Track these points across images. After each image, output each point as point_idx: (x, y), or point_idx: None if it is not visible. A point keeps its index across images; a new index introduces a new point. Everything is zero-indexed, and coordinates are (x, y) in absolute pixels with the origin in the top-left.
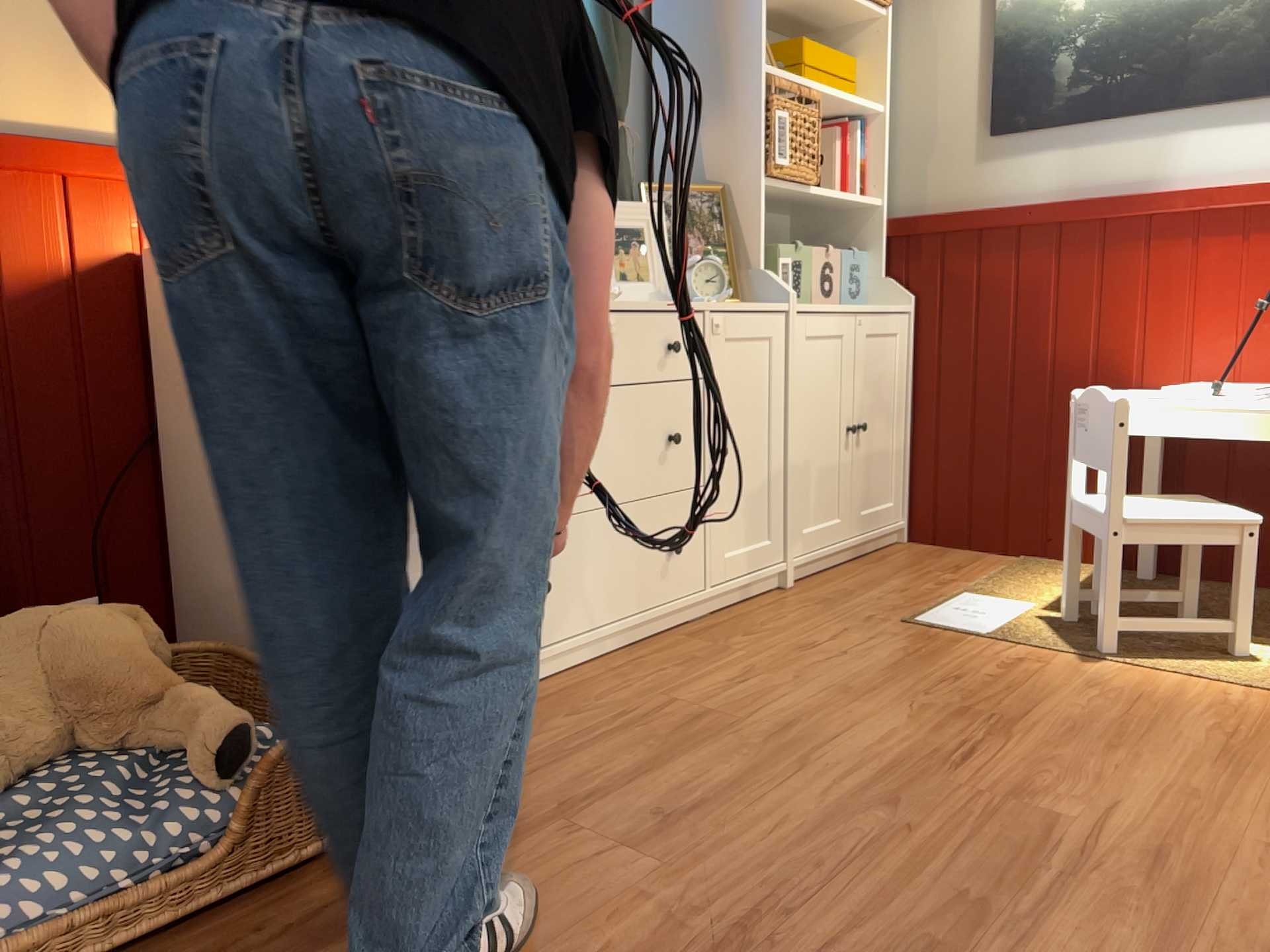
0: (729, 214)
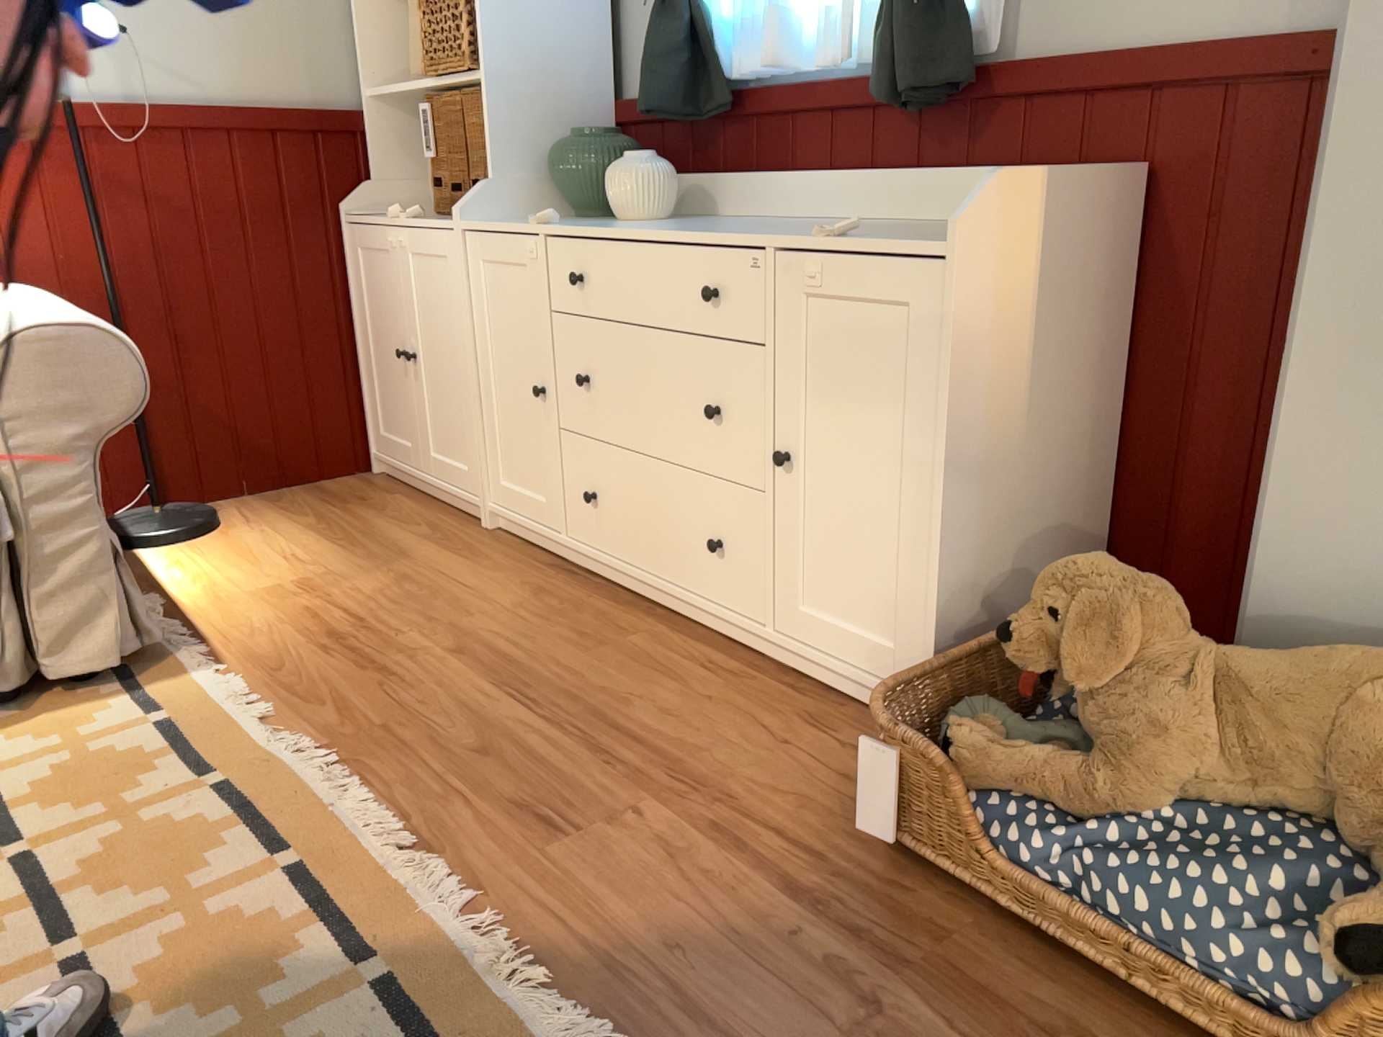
0: None
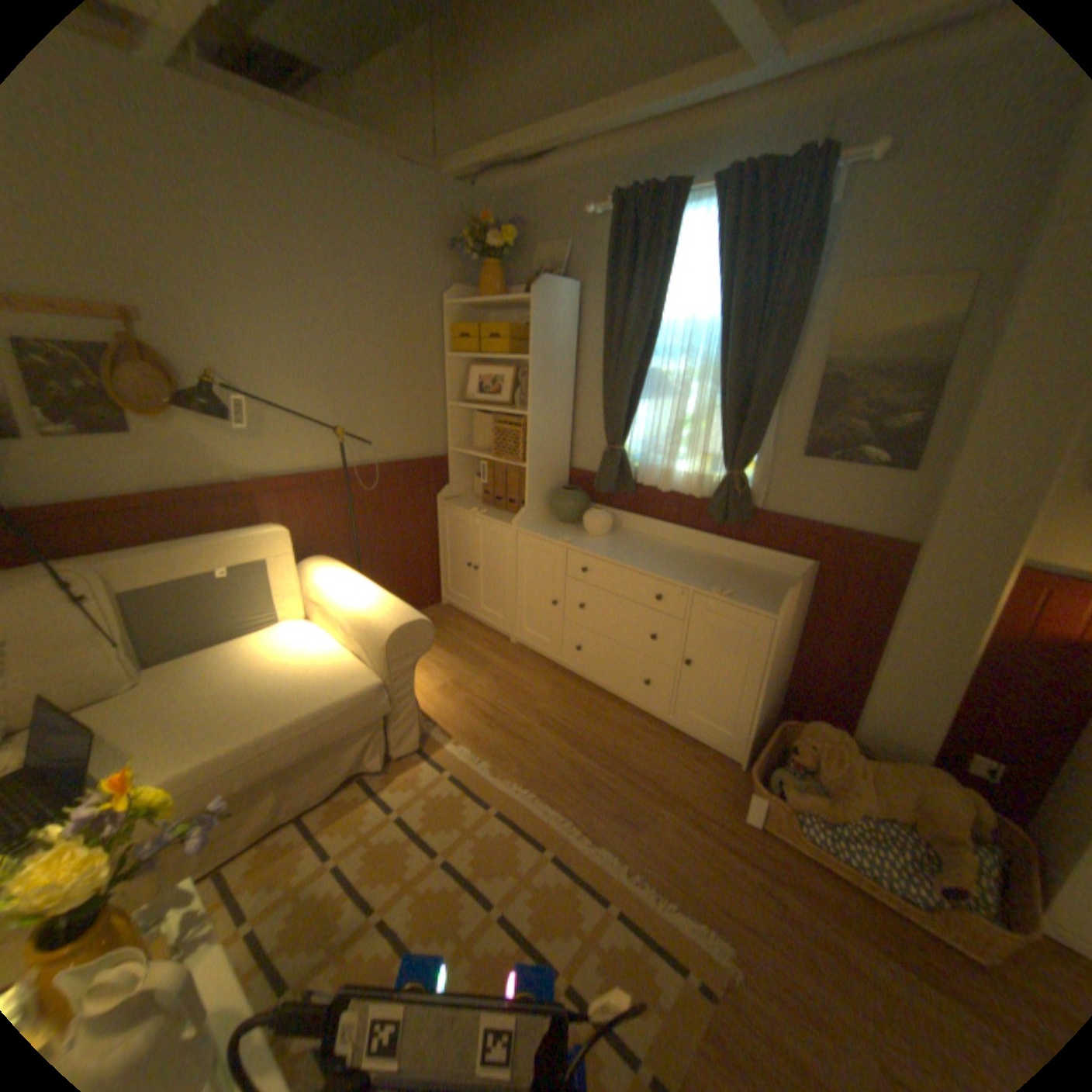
0: None
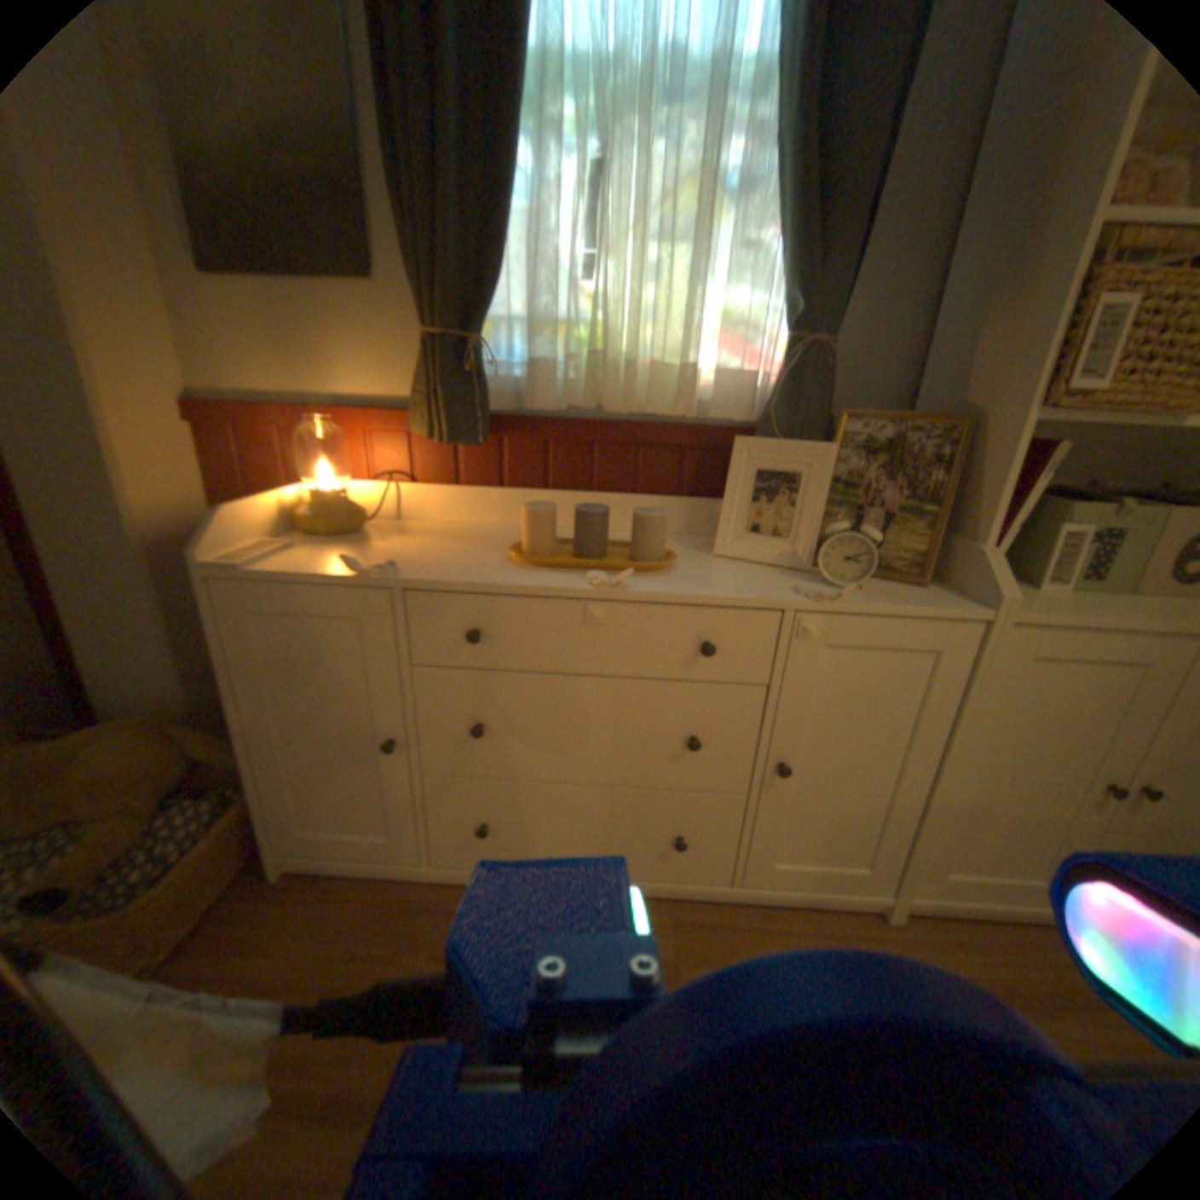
0: (977, 457)
